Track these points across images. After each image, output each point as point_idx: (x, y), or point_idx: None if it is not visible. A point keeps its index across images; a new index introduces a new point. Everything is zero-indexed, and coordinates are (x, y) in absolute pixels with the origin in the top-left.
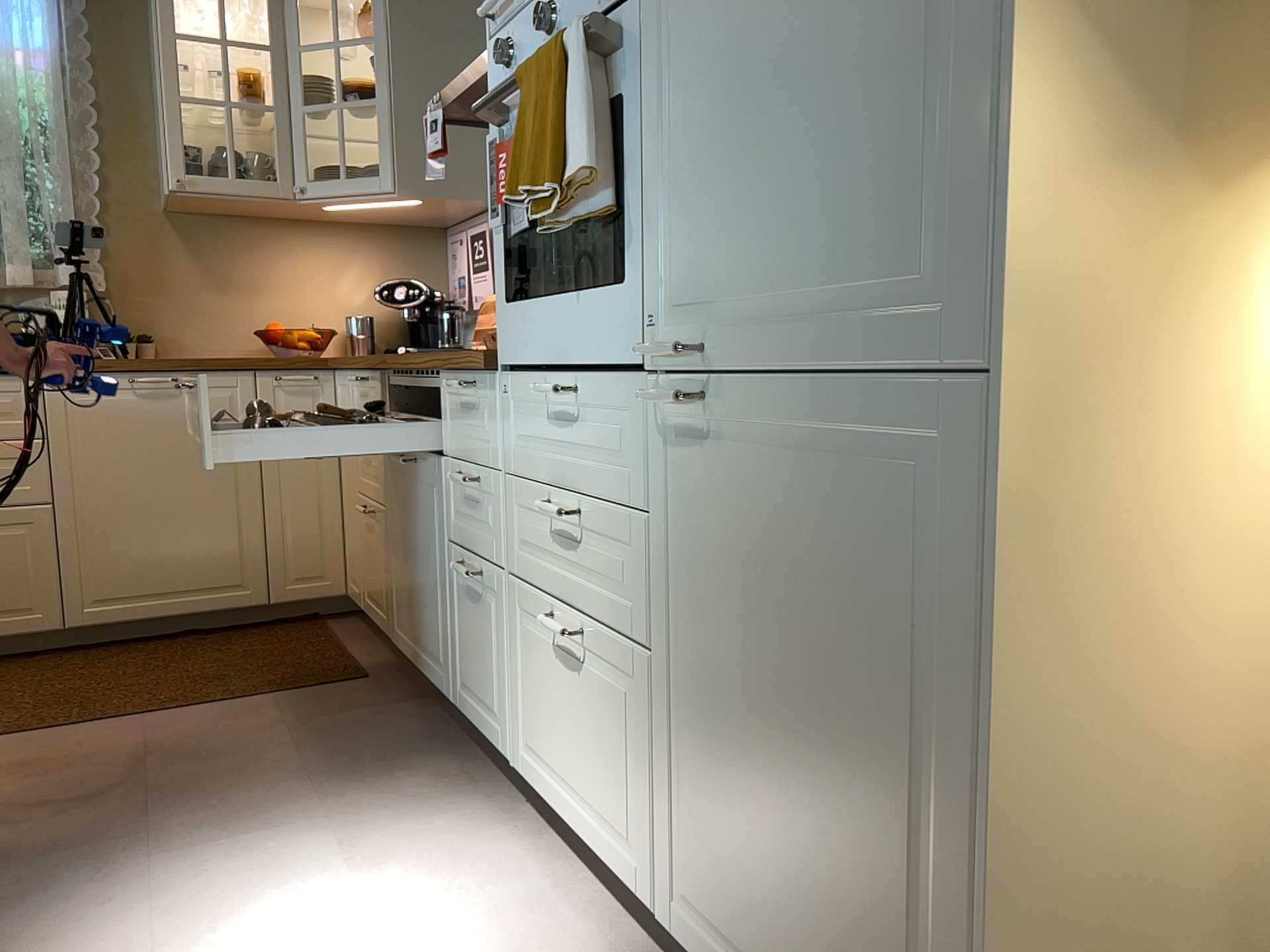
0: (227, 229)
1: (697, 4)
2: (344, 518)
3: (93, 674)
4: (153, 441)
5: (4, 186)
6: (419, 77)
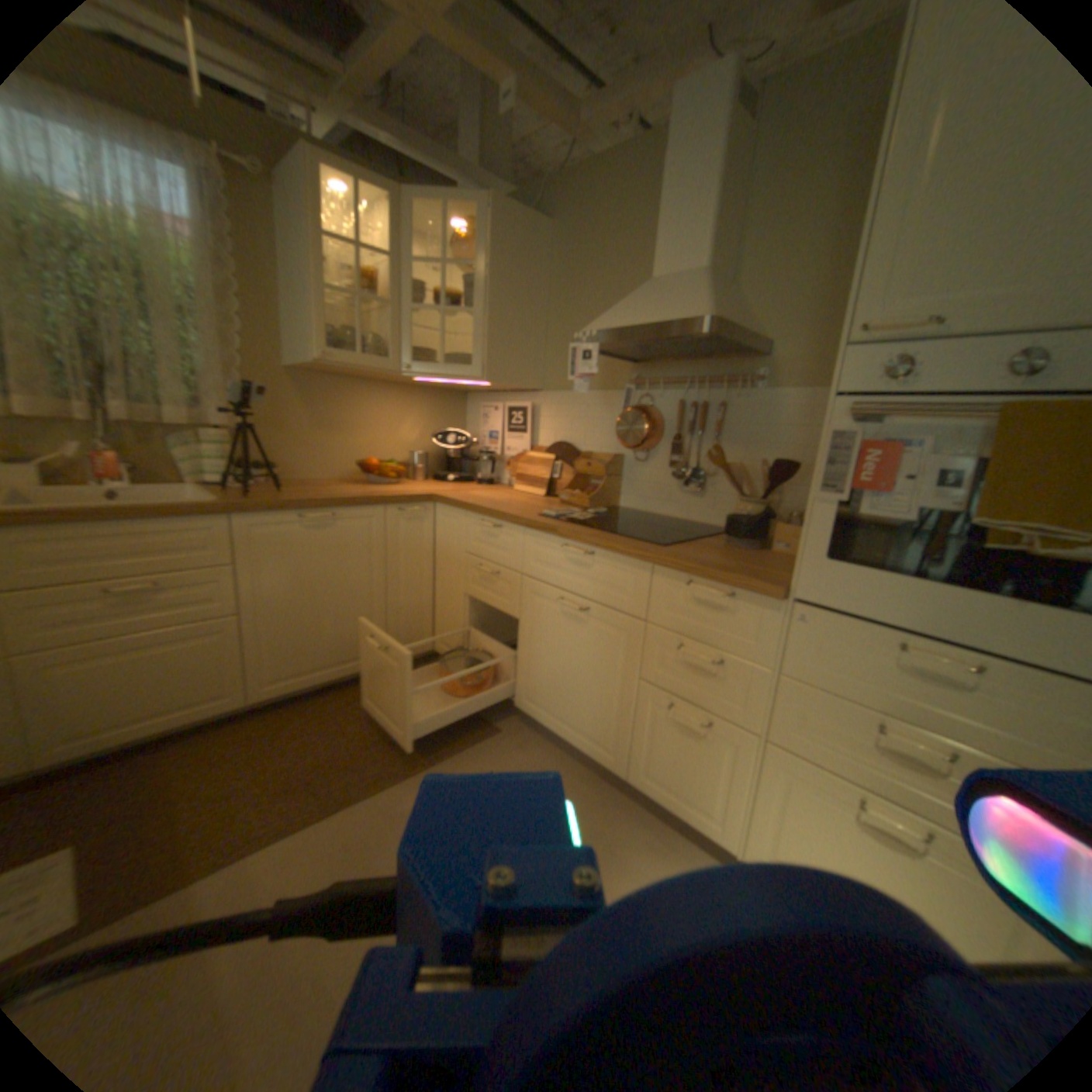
0: (325, 384)
1: None
2: (433, 603)
3: (282, 746)
4: (310, 561)
5: (151, 336)
6: (500, 297)
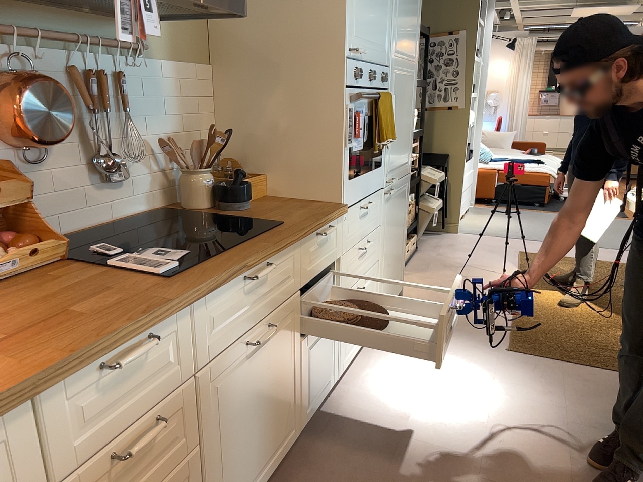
0: None
1: (394, 104)
2: None
3: None
4: None
5: None
6: None
